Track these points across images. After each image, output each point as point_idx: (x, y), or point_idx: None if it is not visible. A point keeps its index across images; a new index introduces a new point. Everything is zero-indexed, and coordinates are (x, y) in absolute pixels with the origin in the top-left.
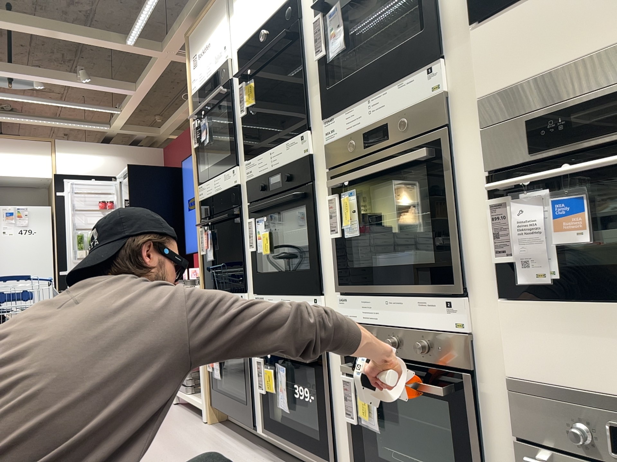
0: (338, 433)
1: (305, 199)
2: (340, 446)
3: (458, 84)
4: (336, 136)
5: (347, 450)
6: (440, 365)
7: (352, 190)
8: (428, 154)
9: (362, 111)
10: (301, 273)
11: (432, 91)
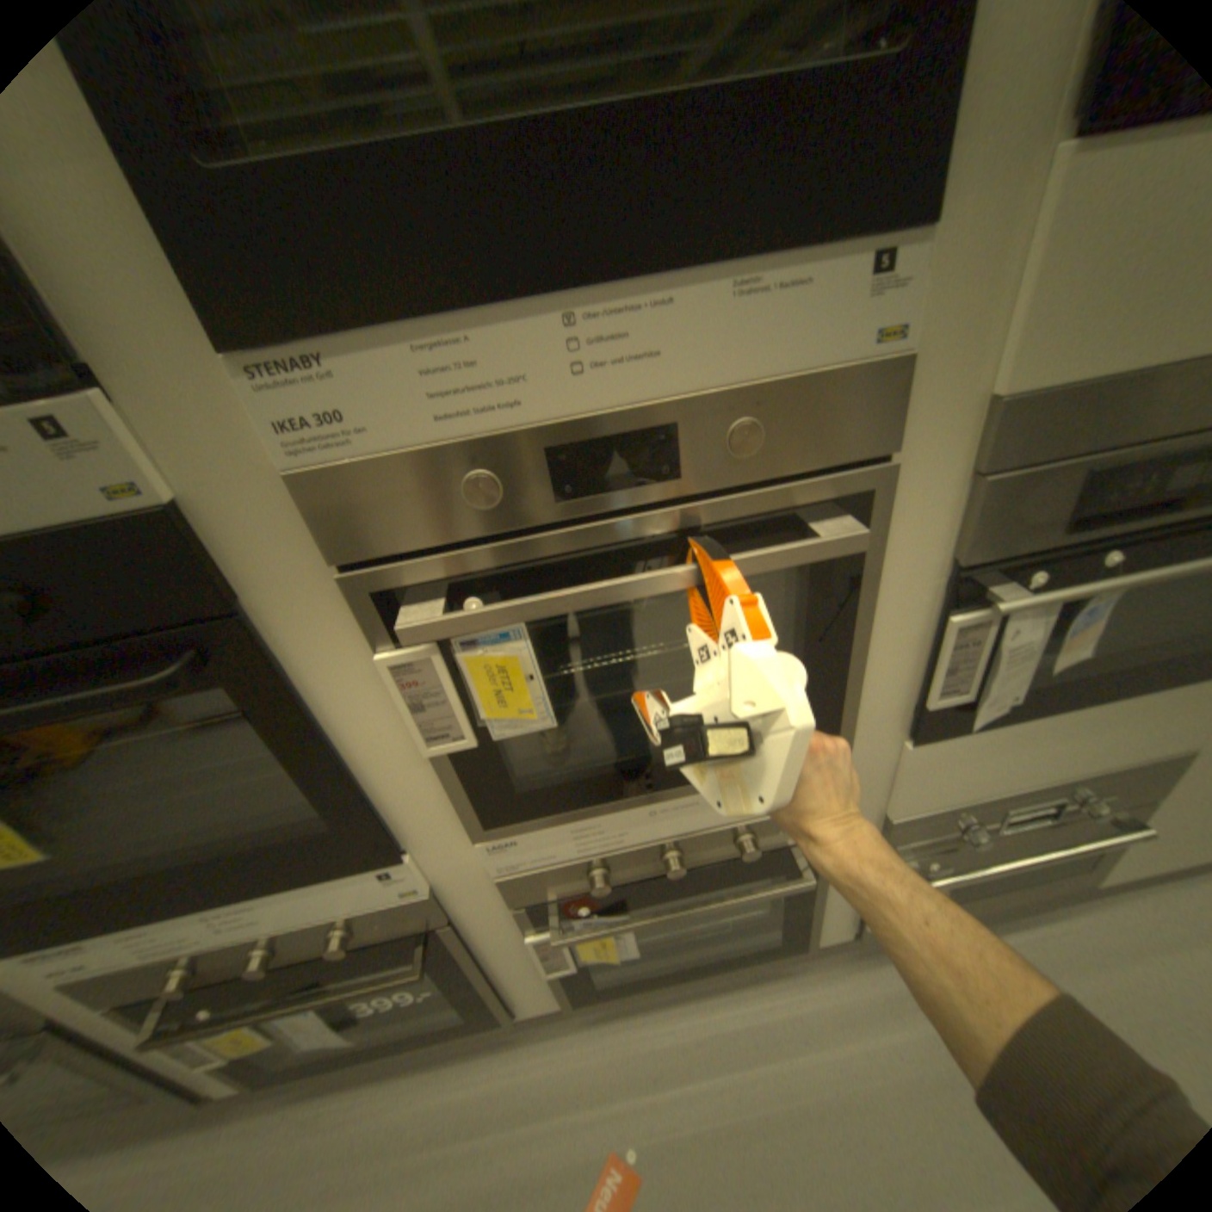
0: (502, 990)
1: (220, 672)
2: (509, 998)
3: (949, 328)
4: (365, 440)
5: (531, 994)
6: (771, 847)
7: (505, 625)
8: (866, 541)
9: (530, 350)
10: (250, 828)
11: (880, 341)
